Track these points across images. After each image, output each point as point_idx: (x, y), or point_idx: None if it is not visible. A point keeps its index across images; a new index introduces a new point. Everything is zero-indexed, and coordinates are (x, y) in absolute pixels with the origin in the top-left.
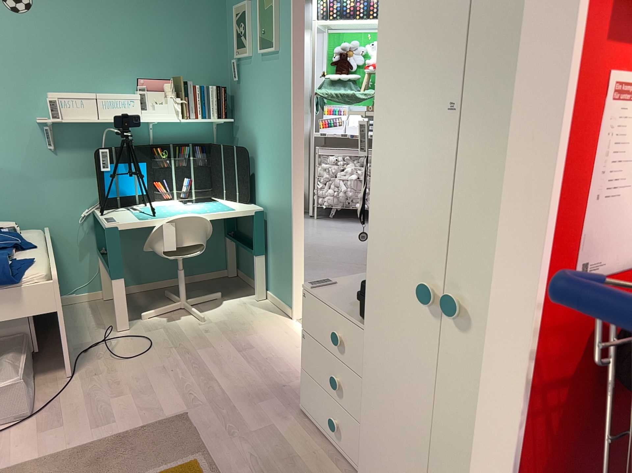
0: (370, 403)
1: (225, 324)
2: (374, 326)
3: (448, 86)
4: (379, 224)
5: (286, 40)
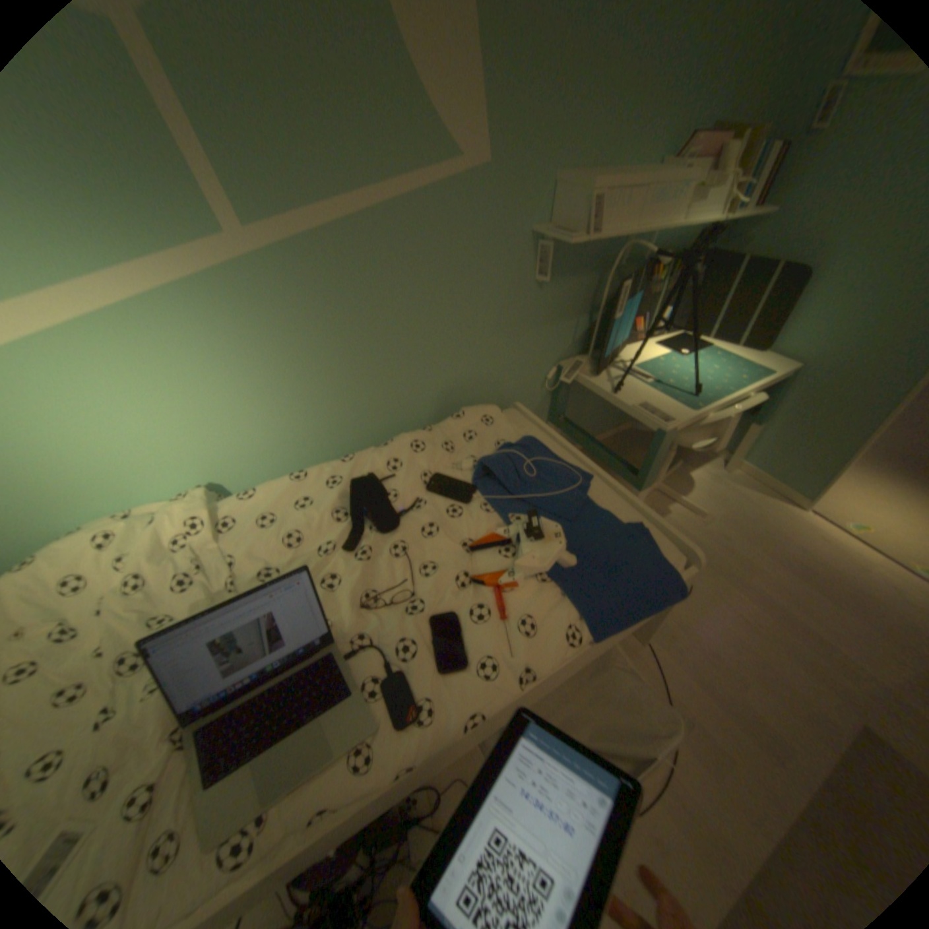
0: None
1: (735, 522)
2: None
3: None
4: None
5: None
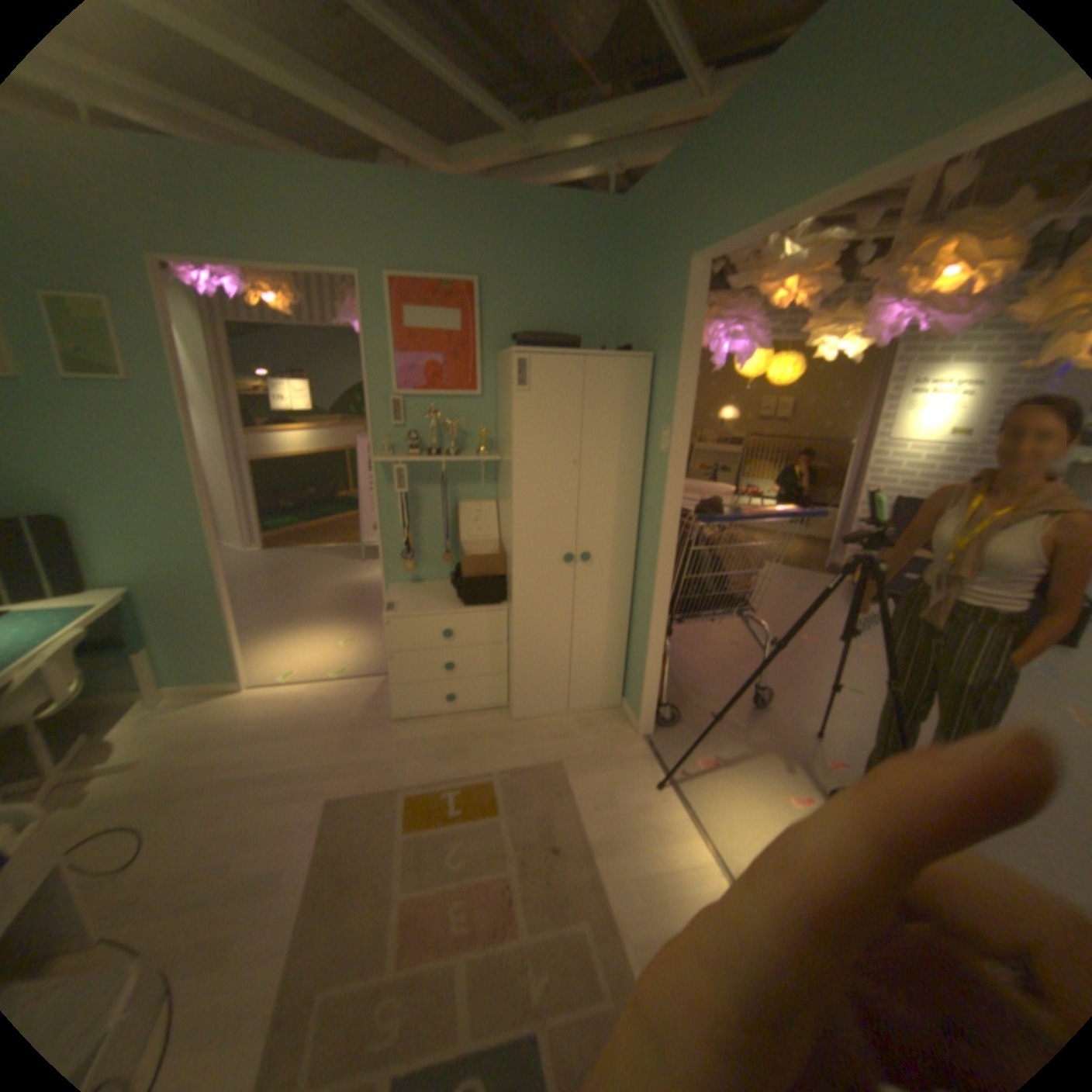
0: (522, 642)
1: (177, 744)
2: (522, 595)
3: (570, 455)
4: (523, 534)
5: (154, 369)
